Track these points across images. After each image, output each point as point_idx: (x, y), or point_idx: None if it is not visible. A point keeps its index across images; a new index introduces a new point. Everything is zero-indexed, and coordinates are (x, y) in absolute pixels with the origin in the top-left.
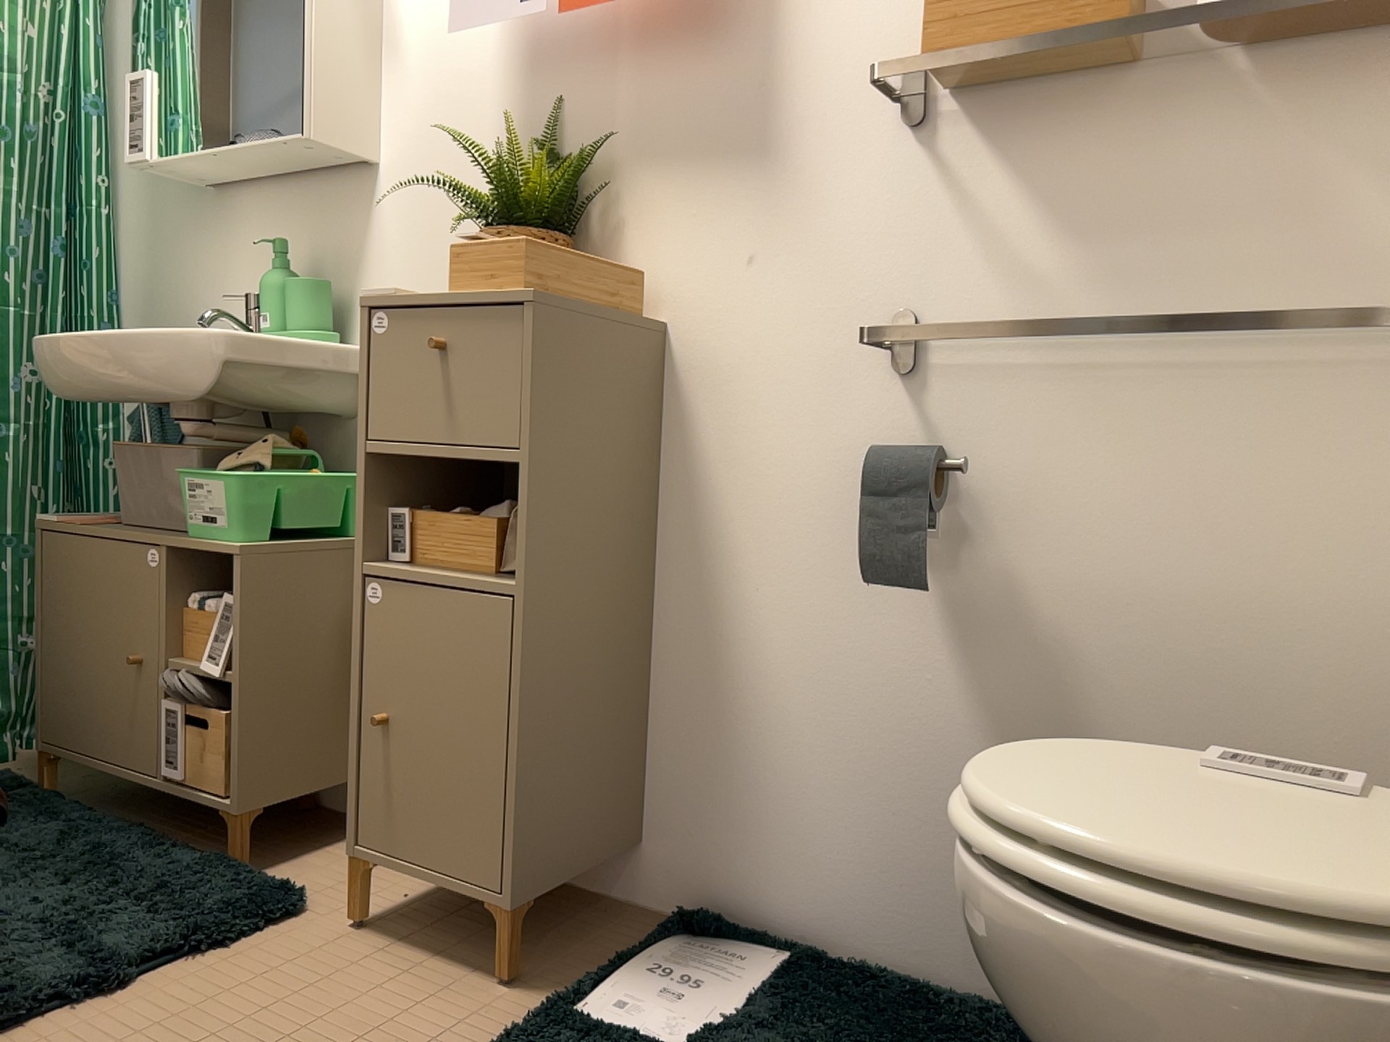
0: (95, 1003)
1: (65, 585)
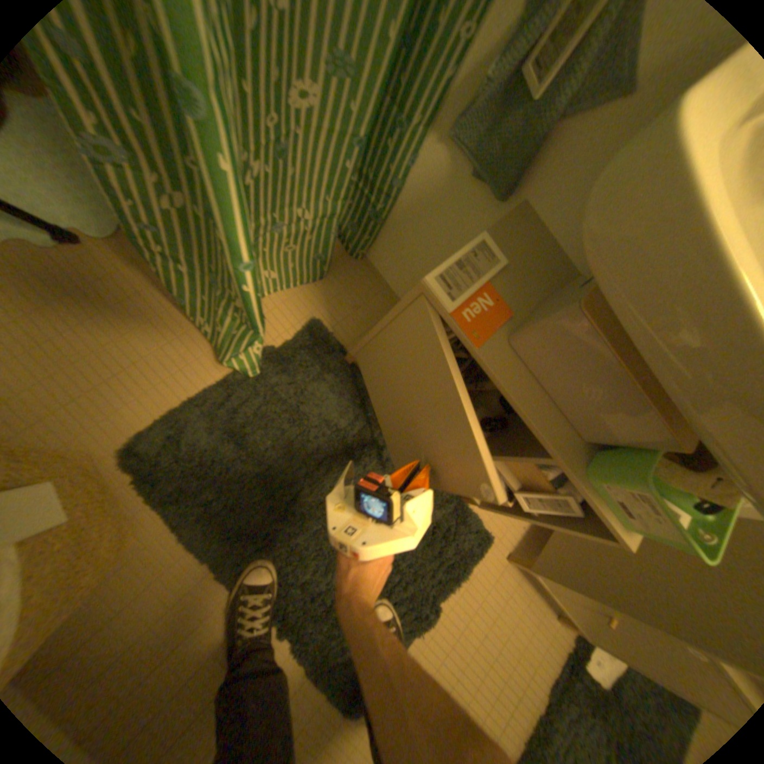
0: (431, 631)
1: (427, 344)
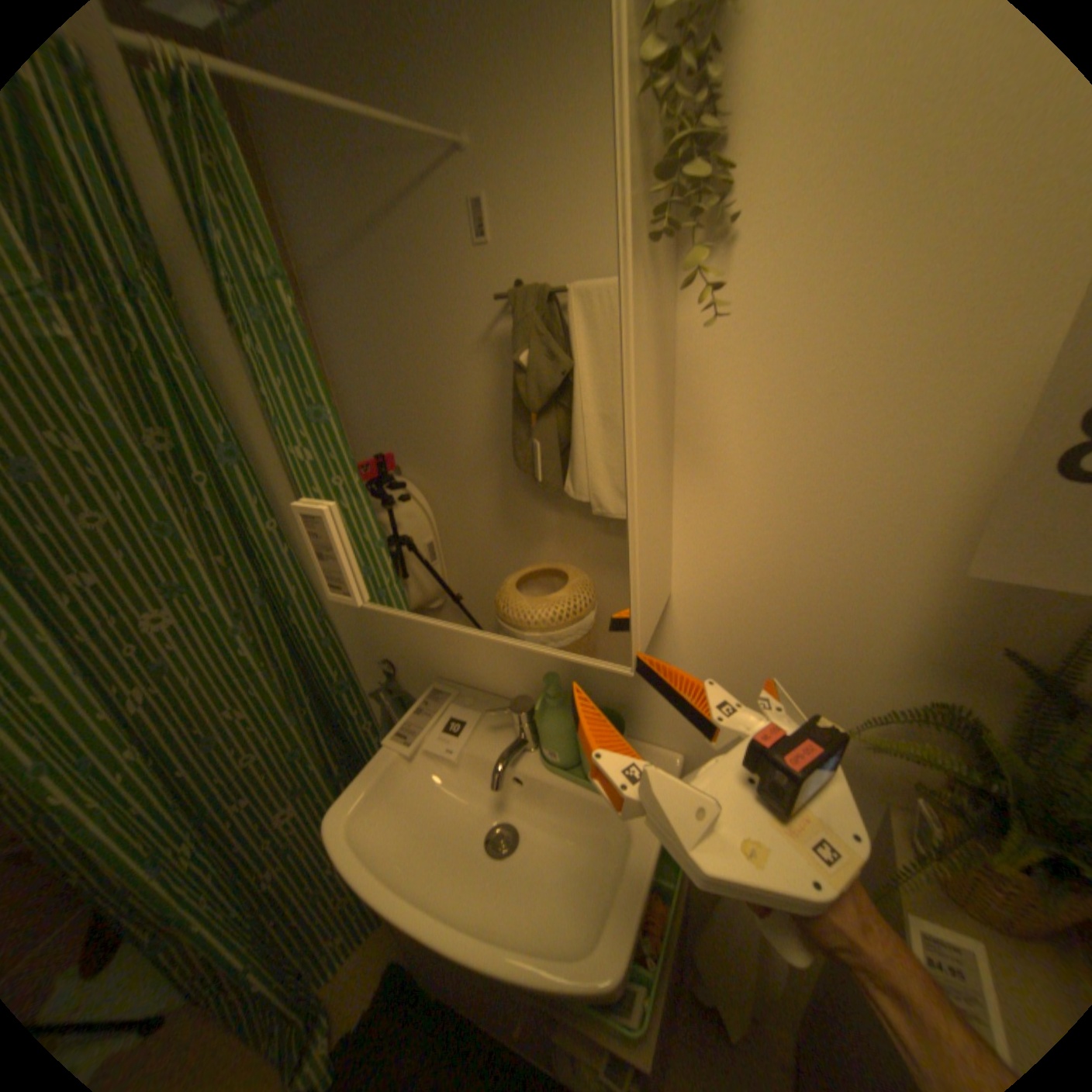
0: None
1: None
